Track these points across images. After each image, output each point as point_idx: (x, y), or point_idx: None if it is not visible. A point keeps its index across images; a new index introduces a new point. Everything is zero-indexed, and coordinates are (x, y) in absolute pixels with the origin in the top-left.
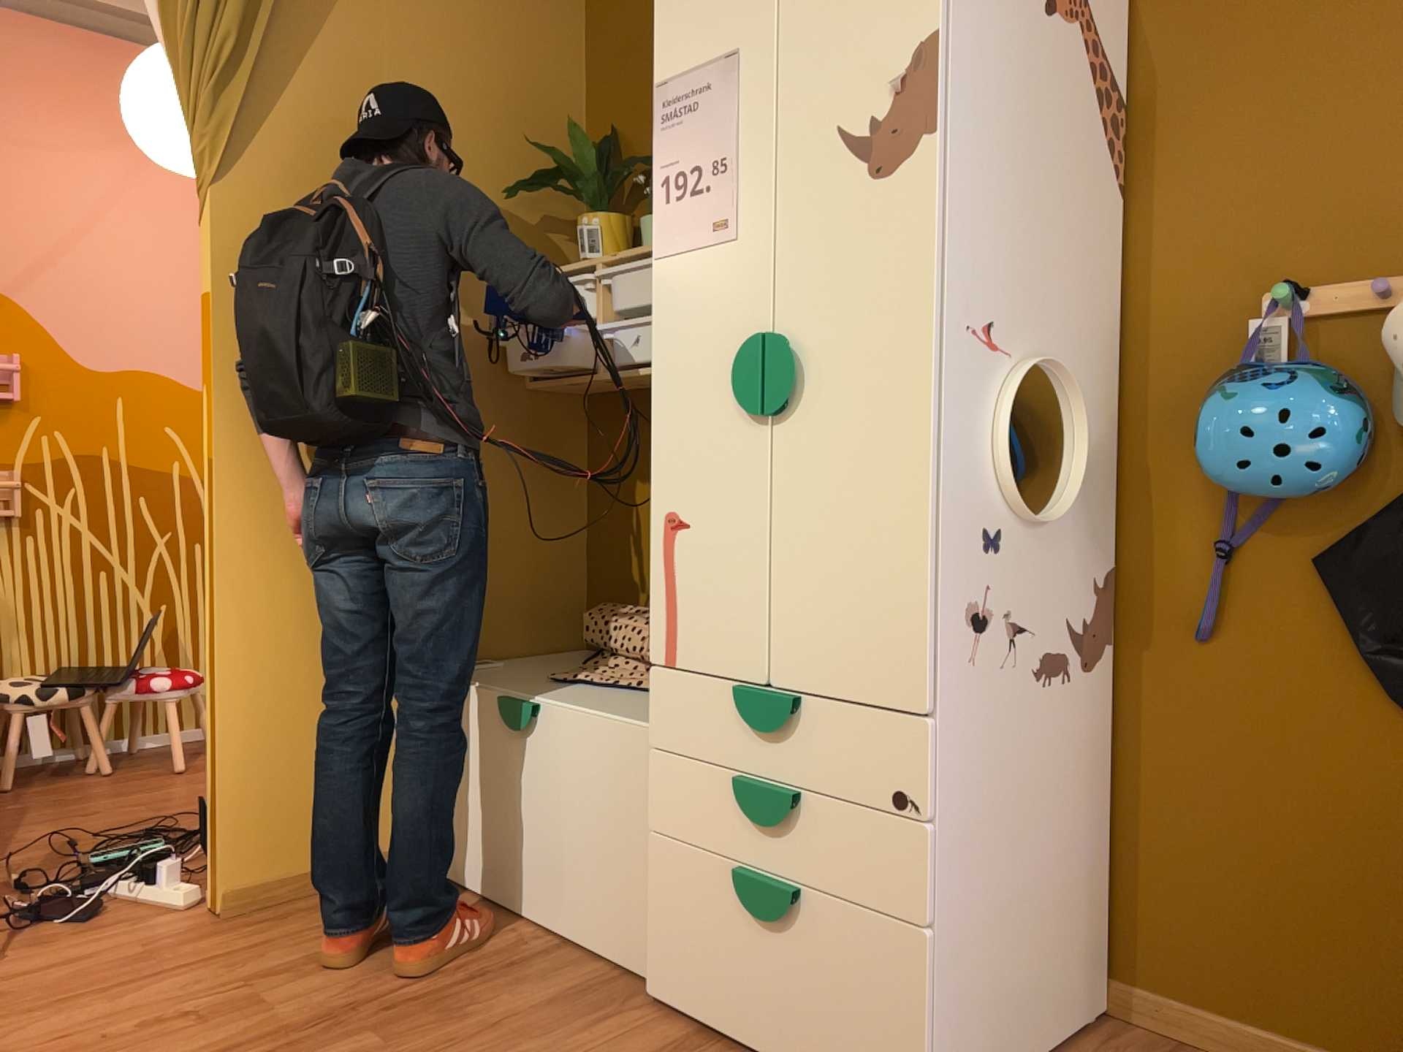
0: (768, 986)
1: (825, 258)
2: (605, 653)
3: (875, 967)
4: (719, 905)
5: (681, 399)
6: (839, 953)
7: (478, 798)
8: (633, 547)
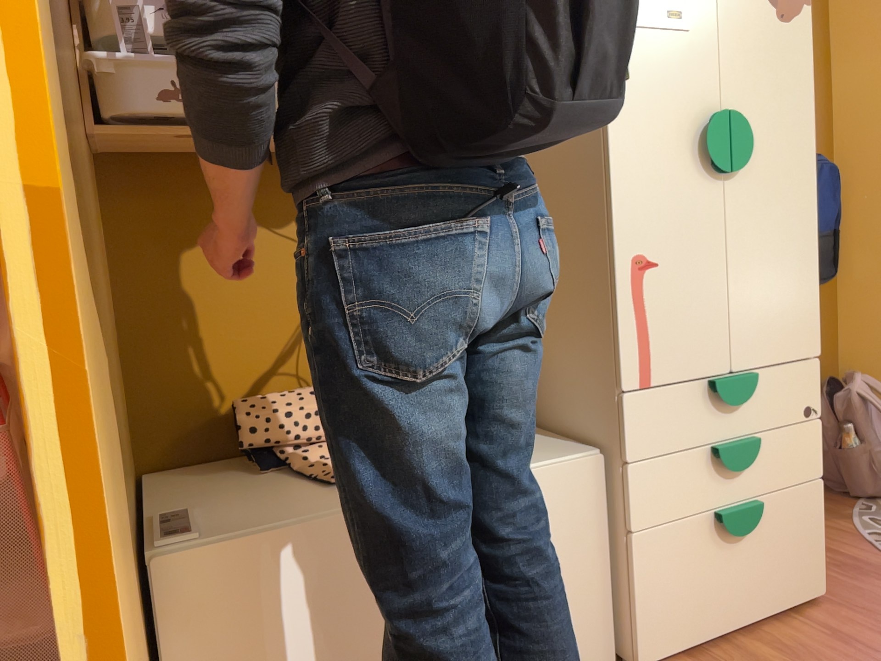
0: (739, 580)
1: (754, 65)
2: (297, 446)
3: (799, 516)
4: (701, 550)
5: (644, 157)
6: (780, 523)
7: (338, 655)
8: (221, 335)
